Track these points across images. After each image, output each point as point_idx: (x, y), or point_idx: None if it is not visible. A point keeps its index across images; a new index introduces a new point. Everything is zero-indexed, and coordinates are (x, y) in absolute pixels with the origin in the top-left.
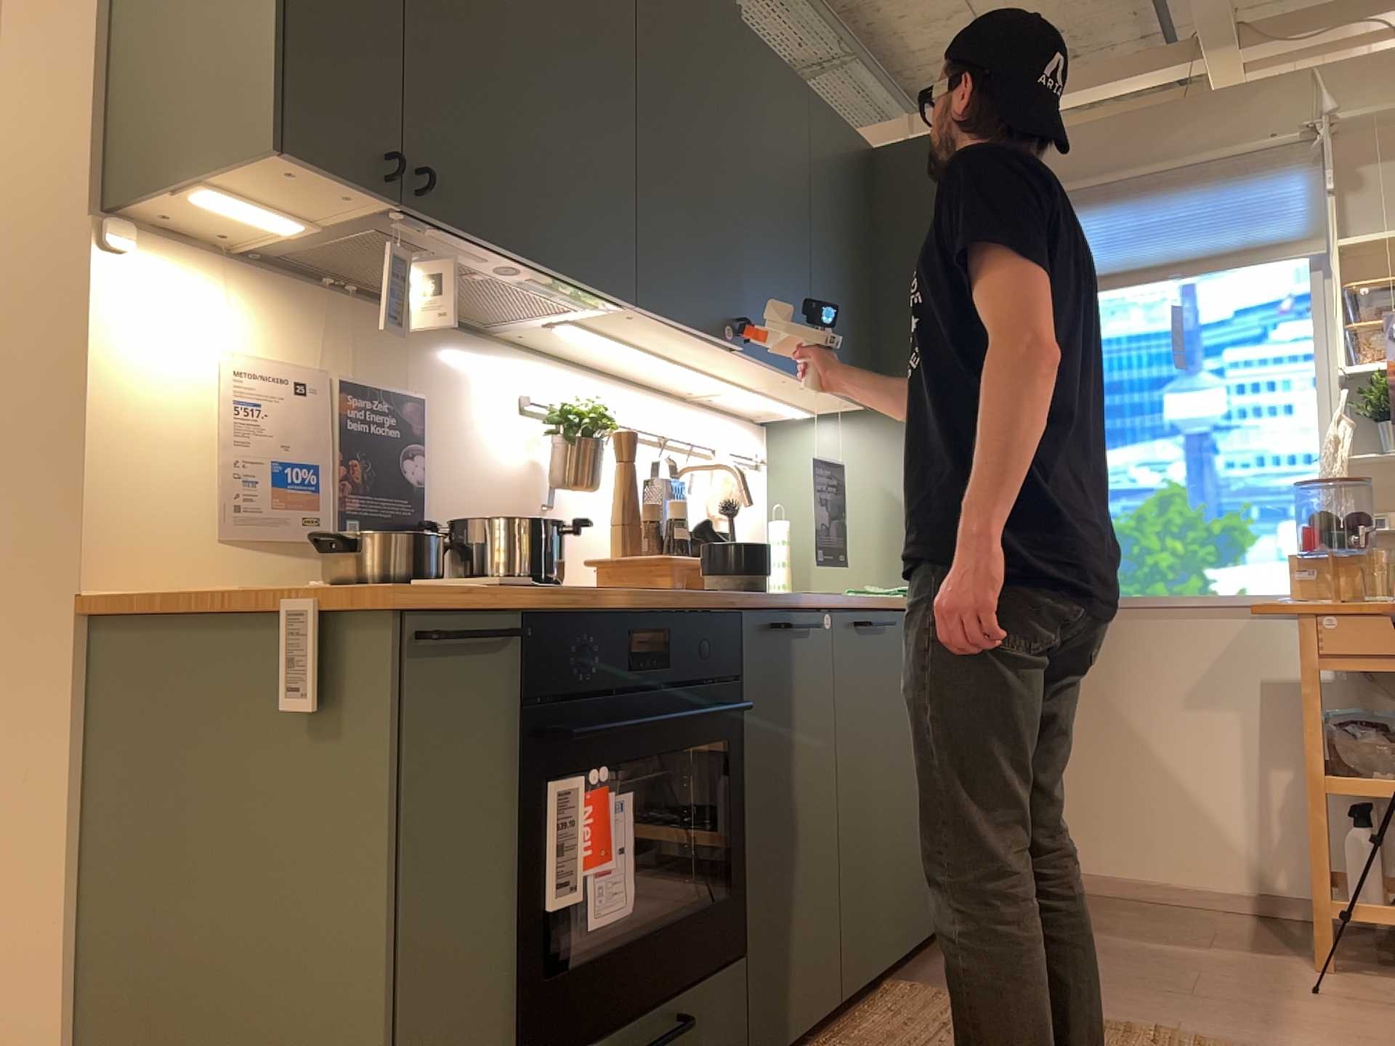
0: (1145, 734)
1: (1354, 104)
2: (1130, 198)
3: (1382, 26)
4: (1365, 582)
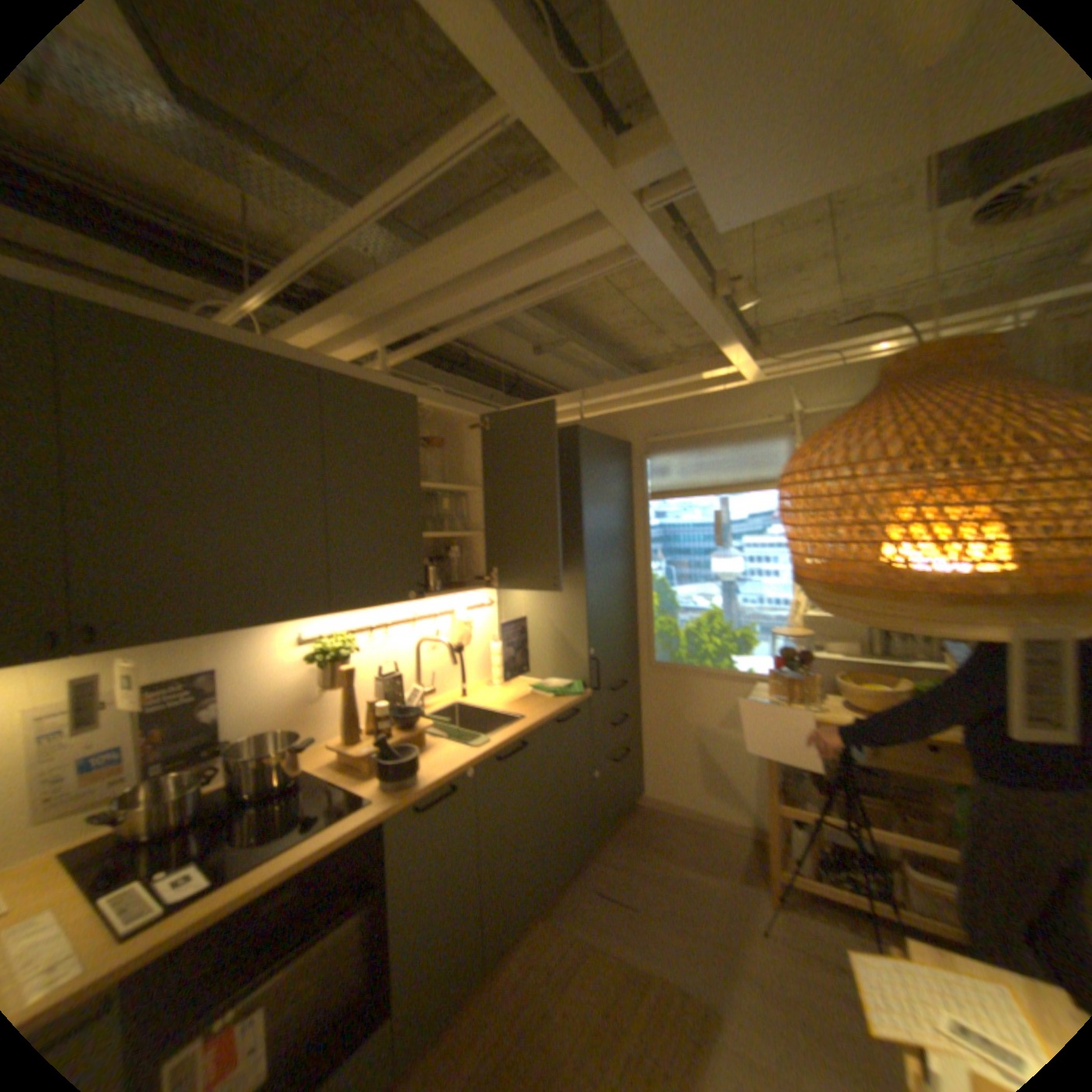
0: (701, 739)
1: (819, 398)
2: (694, 447)
3: (835, 353)
4: (809, 693)
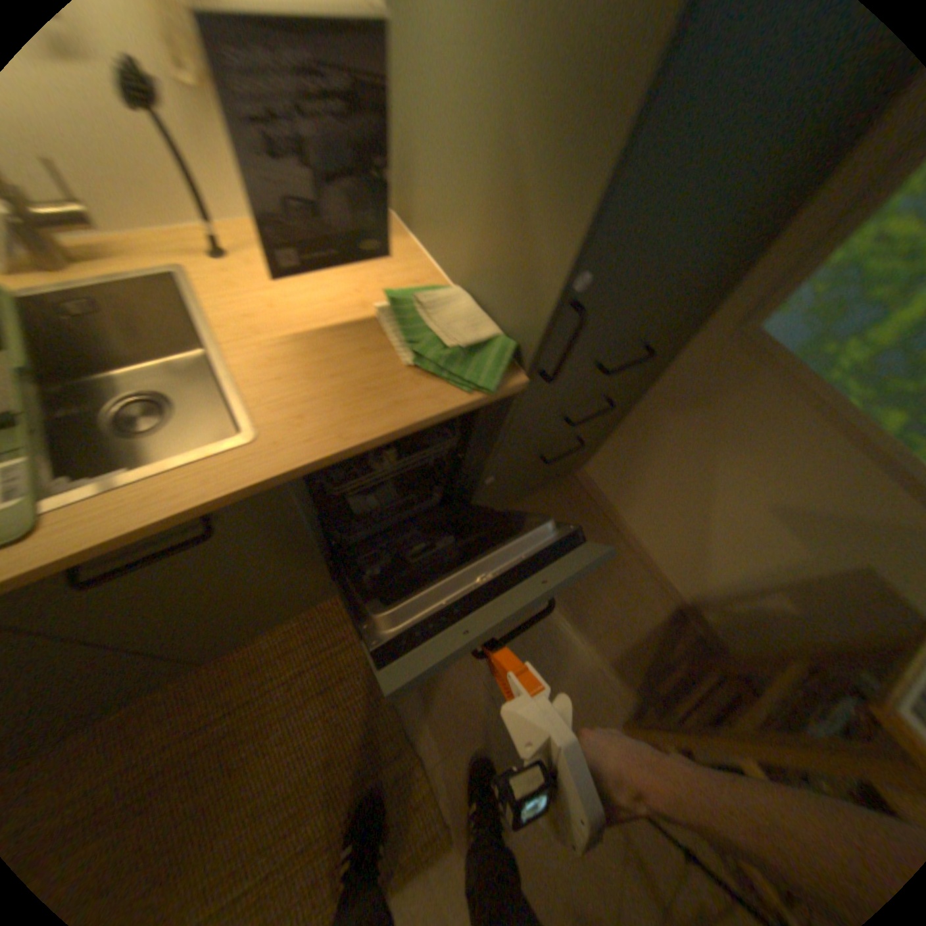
0: (719, 491)
1: None
2: None
3: None
4: None
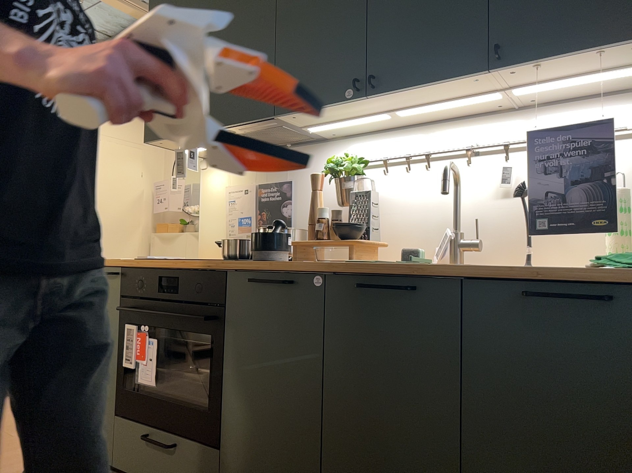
0: None
1: None
2: None
3: None
4: None
